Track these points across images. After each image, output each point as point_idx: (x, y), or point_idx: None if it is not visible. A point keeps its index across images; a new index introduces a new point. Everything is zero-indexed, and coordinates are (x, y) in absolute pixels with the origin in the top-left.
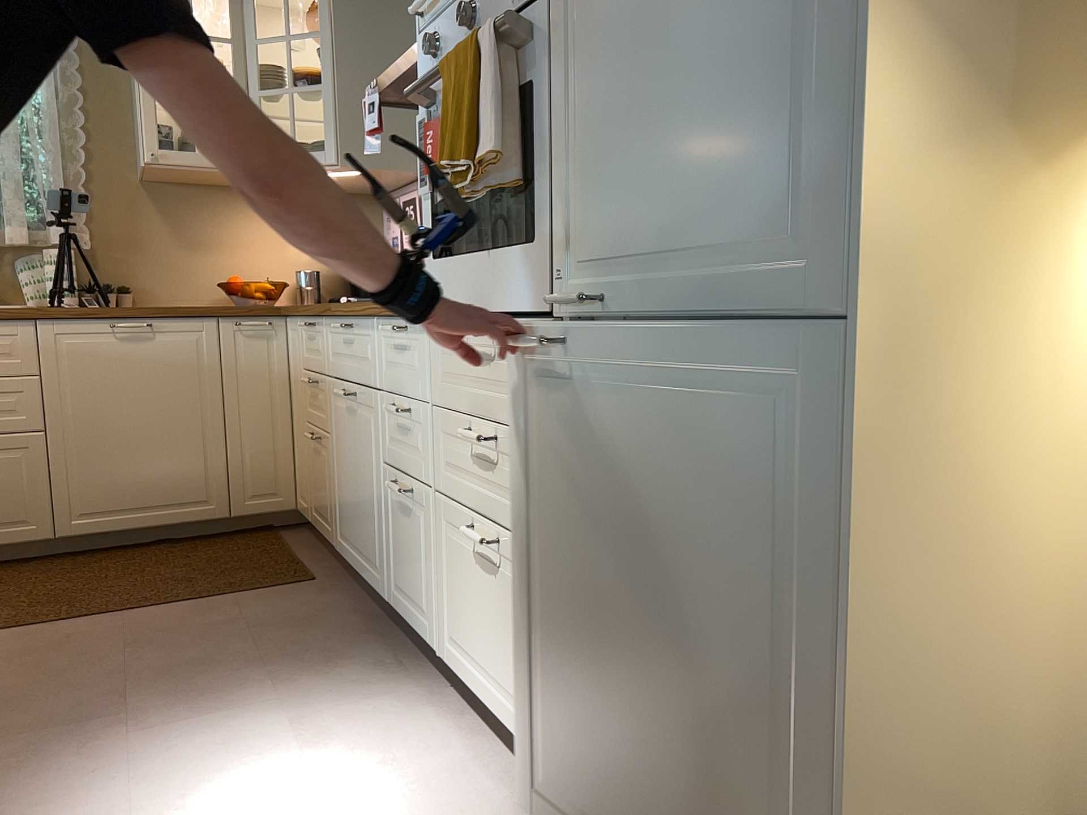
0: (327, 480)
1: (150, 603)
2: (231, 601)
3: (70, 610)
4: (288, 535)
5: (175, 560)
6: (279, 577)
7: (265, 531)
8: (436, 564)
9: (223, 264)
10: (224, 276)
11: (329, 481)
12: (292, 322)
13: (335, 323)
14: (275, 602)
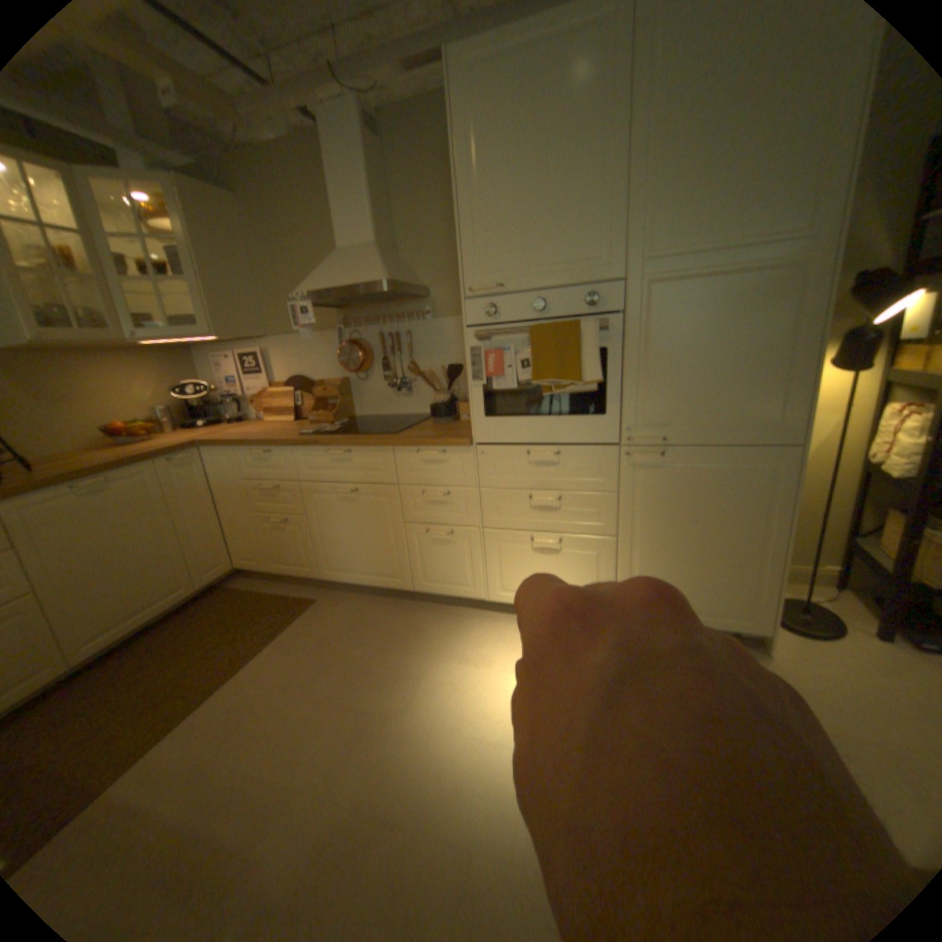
0: (300, 542)
1: (236, 663)
2: (289, 634)
3: (183, 699)
4: (235, 586)
5: (188, 634)
6: (290, 609)
7: (214, 590)
8: (482, 559)
9: (83, 412)
10: (86, 421)
11: (303, 542)
12: (214, 449)
13: (314, 449)
14: (317, 621)
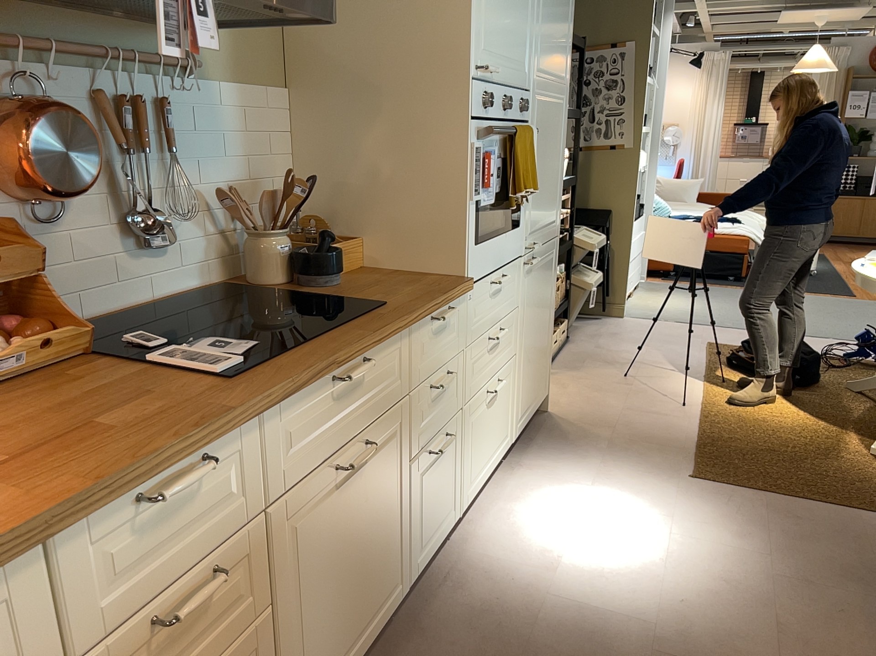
0: None
1: None
2: None
3: None
4: None
5: None
6: None
7: None
8: (460, 457)
9: None
10: None
11: None
12: None
13: (306, 393)
14: None
